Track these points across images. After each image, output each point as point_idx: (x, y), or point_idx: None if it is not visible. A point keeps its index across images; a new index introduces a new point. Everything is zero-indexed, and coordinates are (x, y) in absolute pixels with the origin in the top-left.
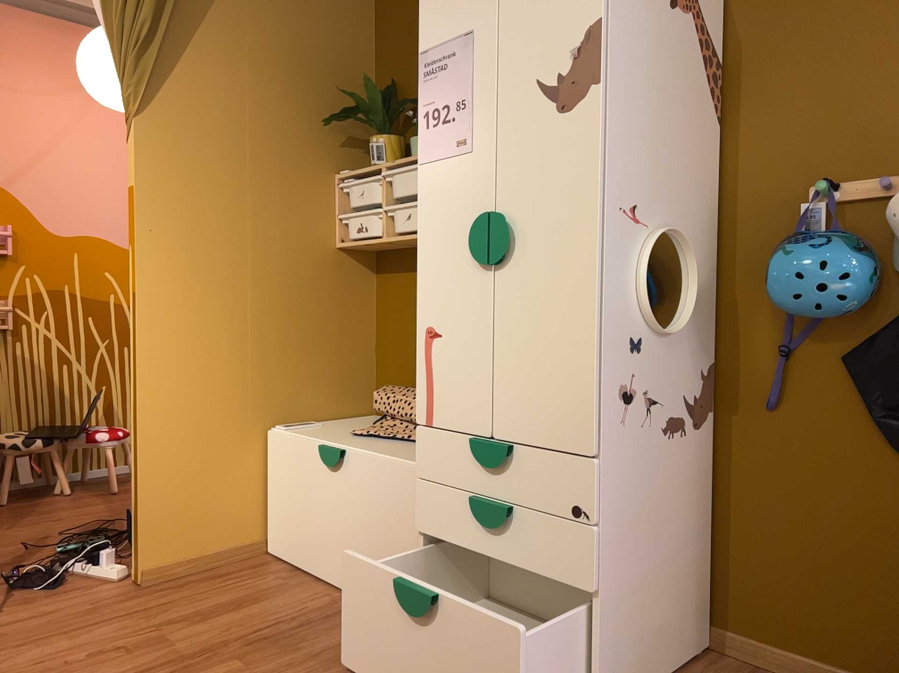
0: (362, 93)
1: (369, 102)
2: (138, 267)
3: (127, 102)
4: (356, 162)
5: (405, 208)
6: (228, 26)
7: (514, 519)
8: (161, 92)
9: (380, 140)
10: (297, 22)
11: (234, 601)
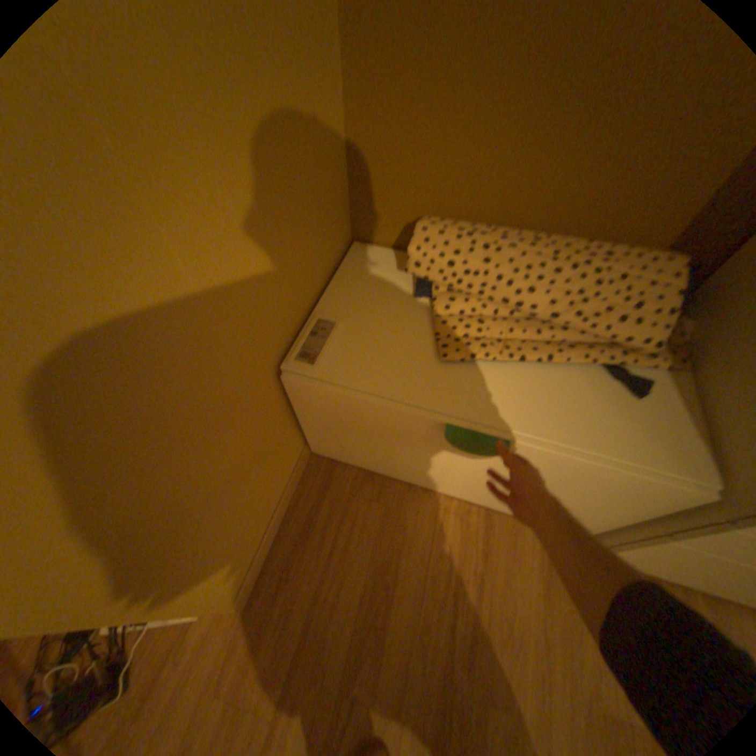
0: None
1: None
2: None
3: None
4: None
5: None
6: None
7: None
8: None
9: None
10: None
11: (371, 575)
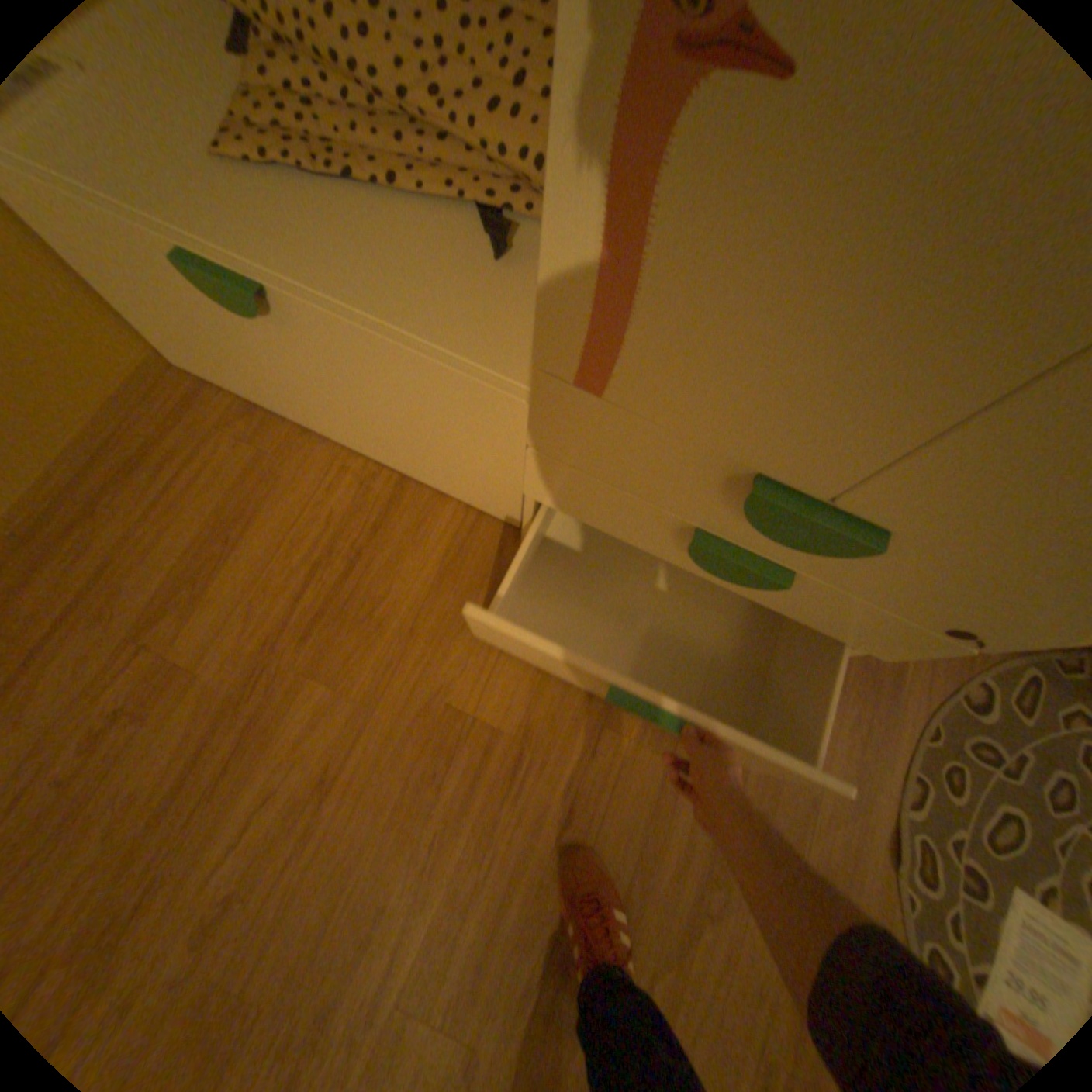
0: None
1: None
2: None
3: None
4: None
5: None
6: None
7: (790, 583)
8: None
9: None
10: None
11: (210, 526)
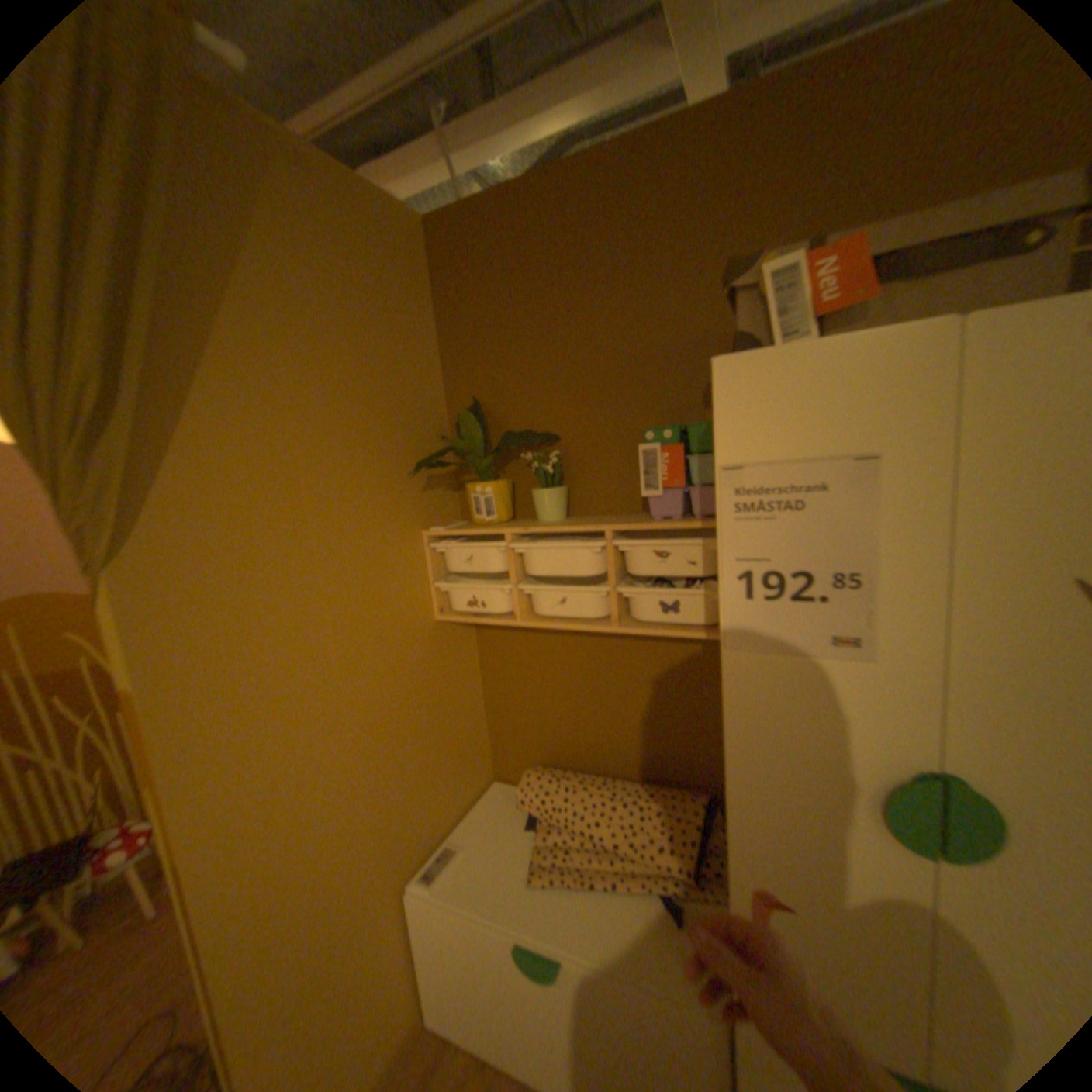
0: (434, 413)
1: (458, 434)
2: (173, 821)
3: (75, 536)
4: (440, 504)
5: (554, 591)
6: (249, 351)
7: None
8: (148, 501)
9: (486, 487)
10: (347, 330)
11: None
